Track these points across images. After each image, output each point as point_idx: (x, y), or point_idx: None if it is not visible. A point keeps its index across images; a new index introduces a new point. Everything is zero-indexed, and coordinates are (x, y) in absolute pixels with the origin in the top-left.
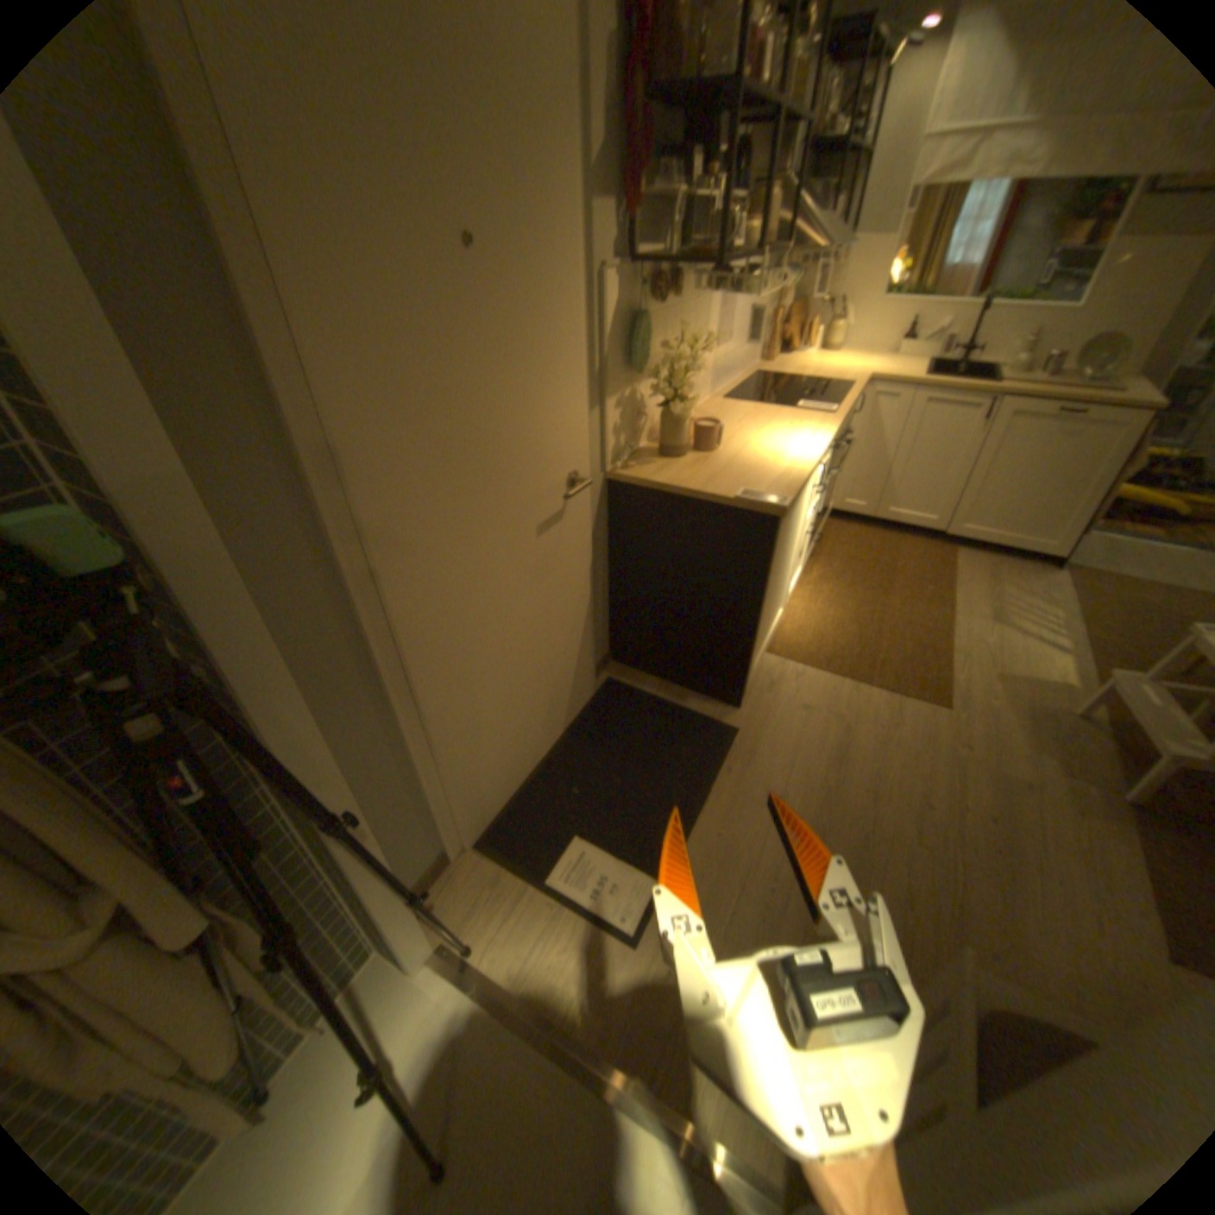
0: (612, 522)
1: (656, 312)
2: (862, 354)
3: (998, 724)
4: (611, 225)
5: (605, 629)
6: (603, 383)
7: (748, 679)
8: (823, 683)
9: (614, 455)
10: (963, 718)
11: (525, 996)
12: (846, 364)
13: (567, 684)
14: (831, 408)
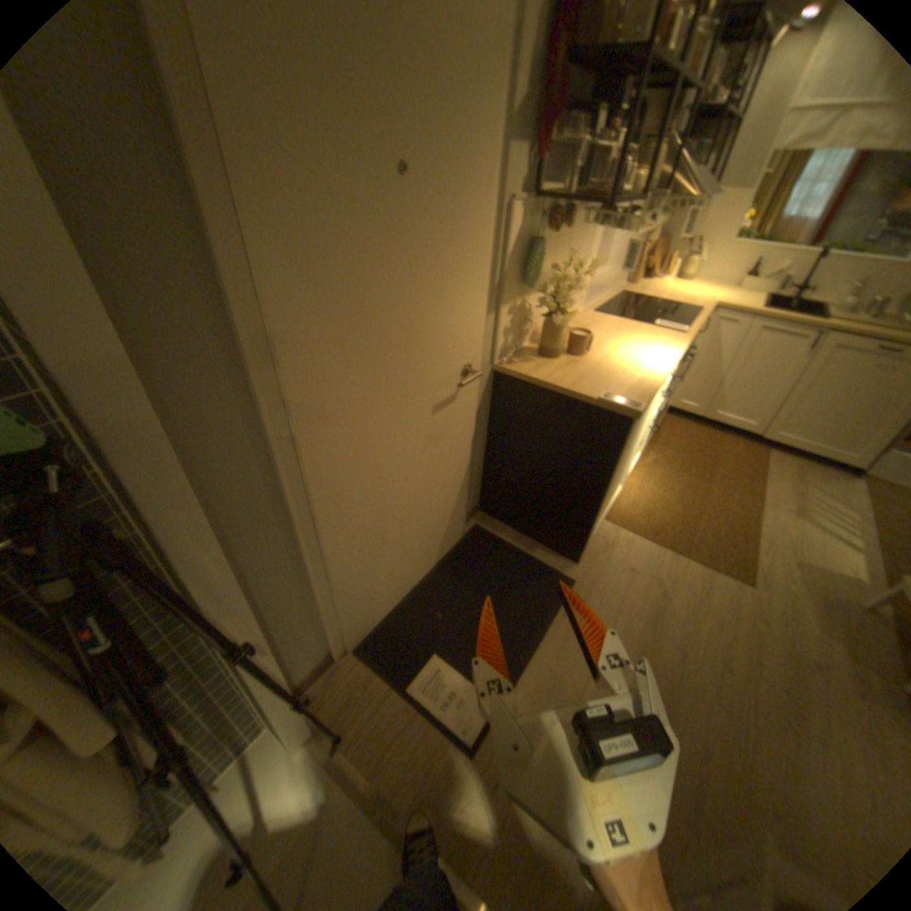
0: (494, 404)
1: (550, 237)
2: (711, 283)
3: (795, 606)
4: (523, 163)
5: (477, 485)
6: (500, 293)
7: (589, 542)
8: (648, 551)
9: (502, 351)
10: (765, 597)
11: (379, 784)
12: (697, 291)
13: (442, 528)
14: (683, 327)
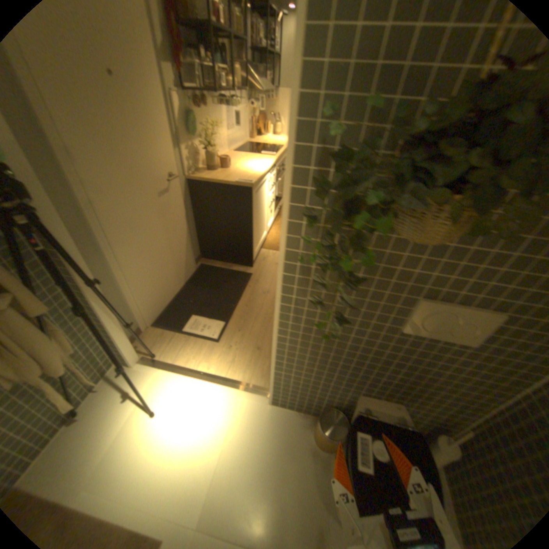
0: (191, 197)
1: (196, 111)
2: None
3: None
4: (170, 73)
5: (196, 243)
6: (177, 138)
7: (253, 254)
8: None
9: (187, 168)
10: None
11: (177, 363)
12: (281, 140)
13: (181, 263)
14: (273, 153)
